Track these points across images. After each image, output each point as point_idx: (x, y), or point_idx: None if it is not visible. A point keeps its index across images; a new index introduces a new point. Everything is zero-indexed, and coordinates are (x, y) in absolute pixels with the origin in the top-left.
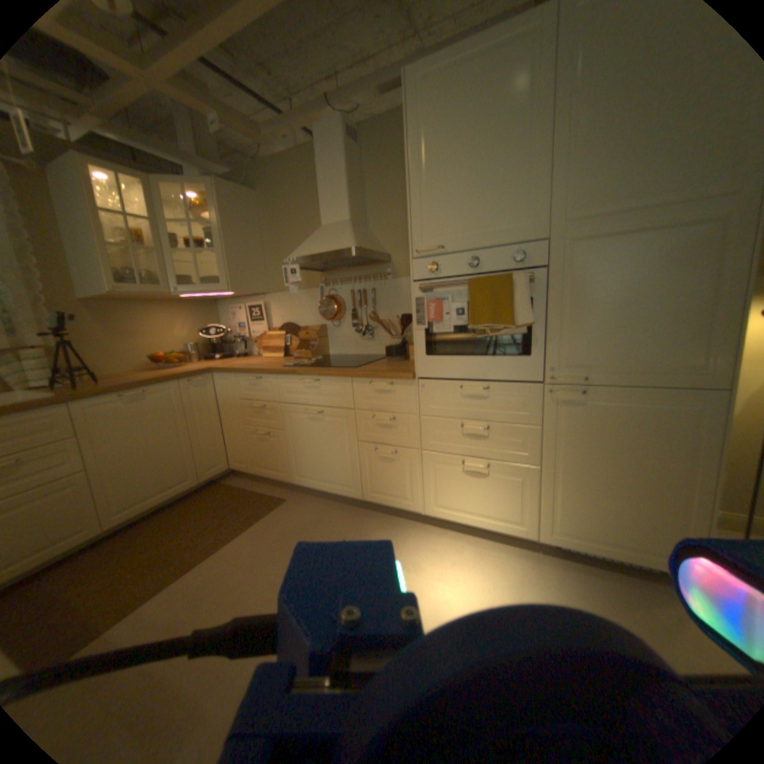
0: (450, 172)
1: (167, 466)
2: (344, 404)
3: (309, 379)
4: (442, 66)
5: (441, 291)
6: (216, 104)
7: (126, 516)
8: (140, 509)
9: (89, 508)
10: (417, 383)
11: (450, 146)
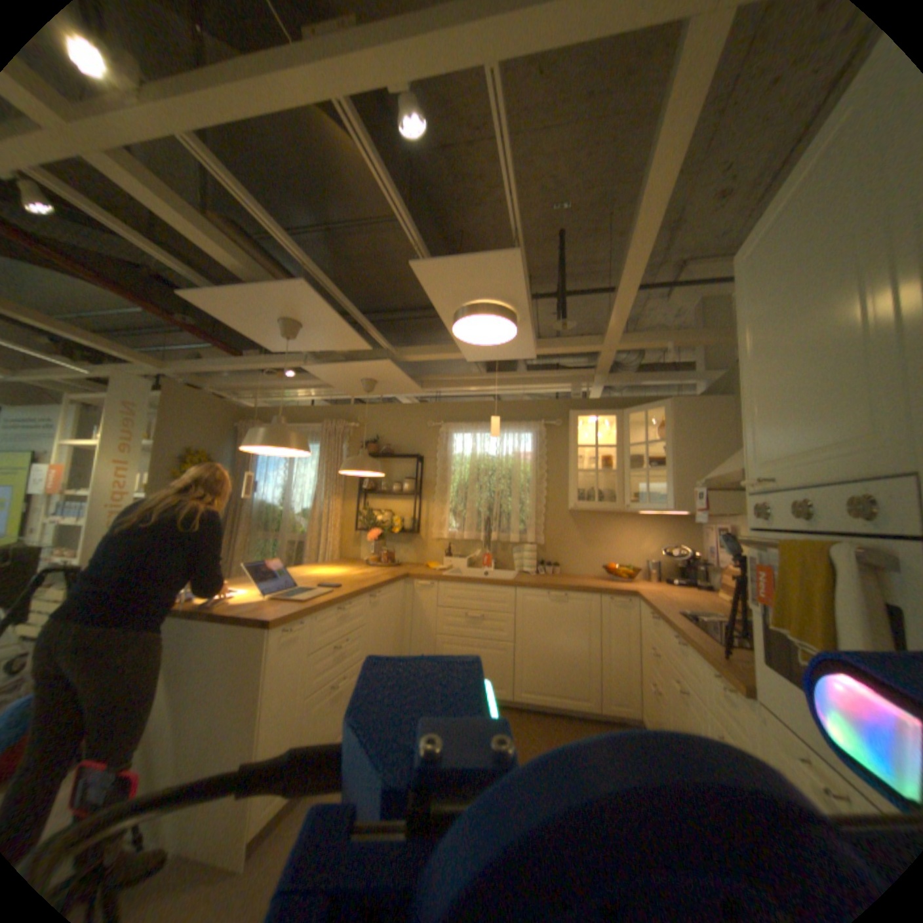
0: (772, 368)
1: (573, 676)
2: (701, 697)
3: (681, 639)
4: (760, 238)
5: (772, 555)
6: (674, 335)
7: (531, 700)
8: (543, 701)
9: (510, 675)
10: (757, 712)
11: (769, 334)
